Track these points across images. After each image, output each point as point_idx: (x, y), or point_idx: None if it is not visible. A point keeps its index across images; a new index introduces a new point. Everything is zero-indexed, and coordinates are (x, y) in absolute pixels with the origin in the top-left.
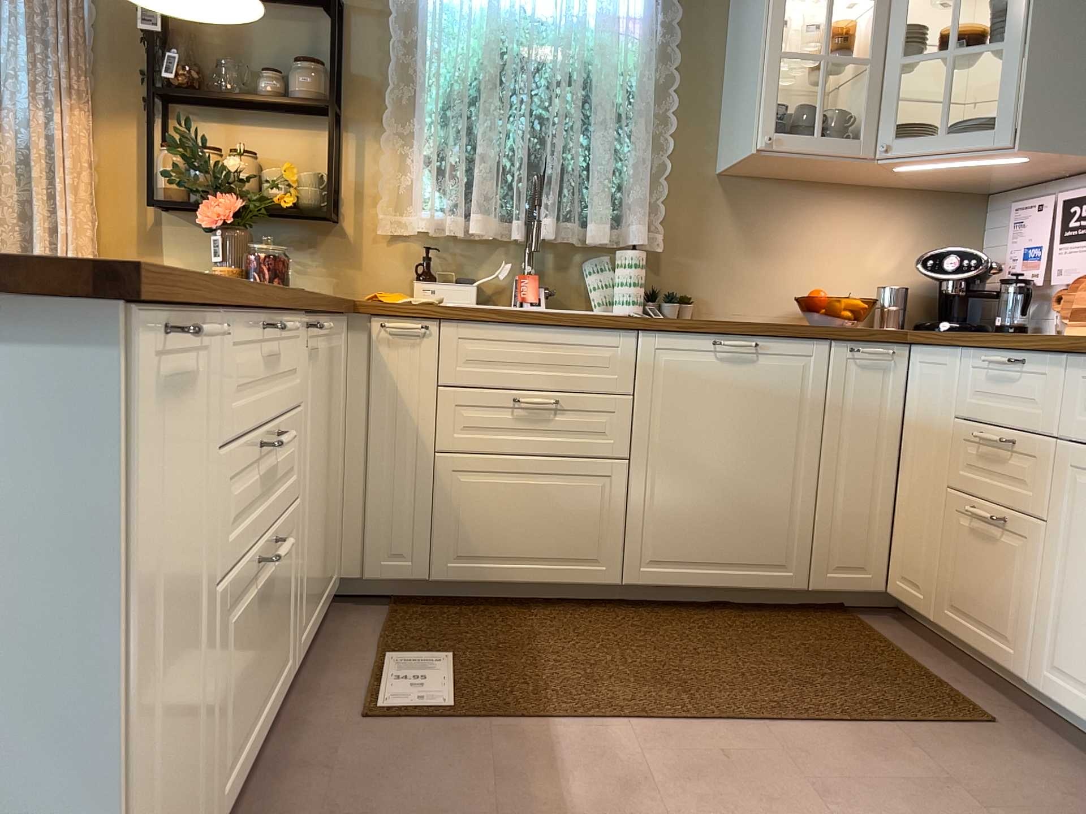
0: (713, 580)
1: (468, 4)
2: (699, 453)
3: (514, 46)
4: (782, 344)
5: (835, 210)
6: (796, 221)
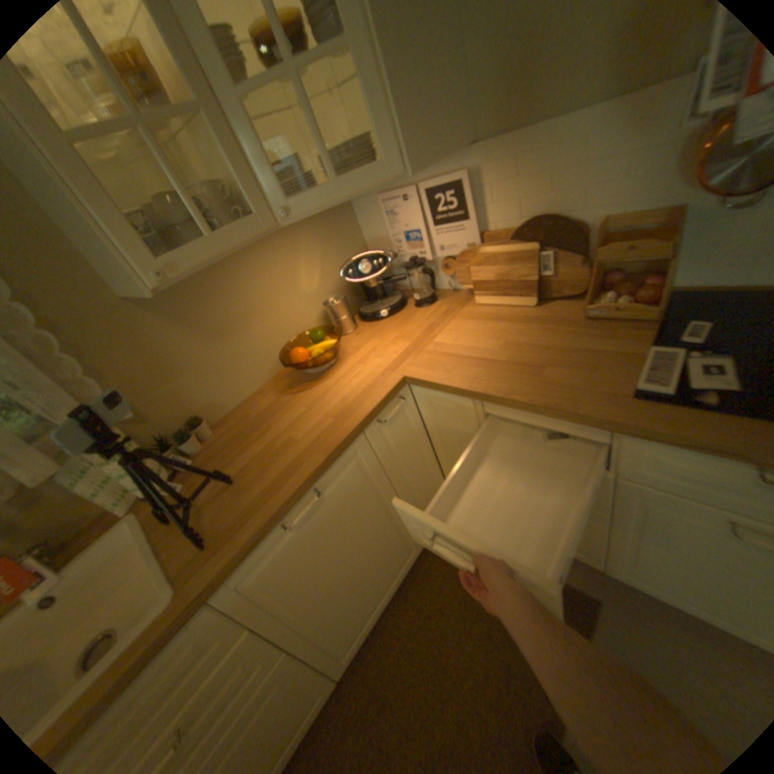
0: (382, 607)
1: None
2: (328, 584)
3: None
4: (333, 468)
5: (253, 263)
6: (230, 292)
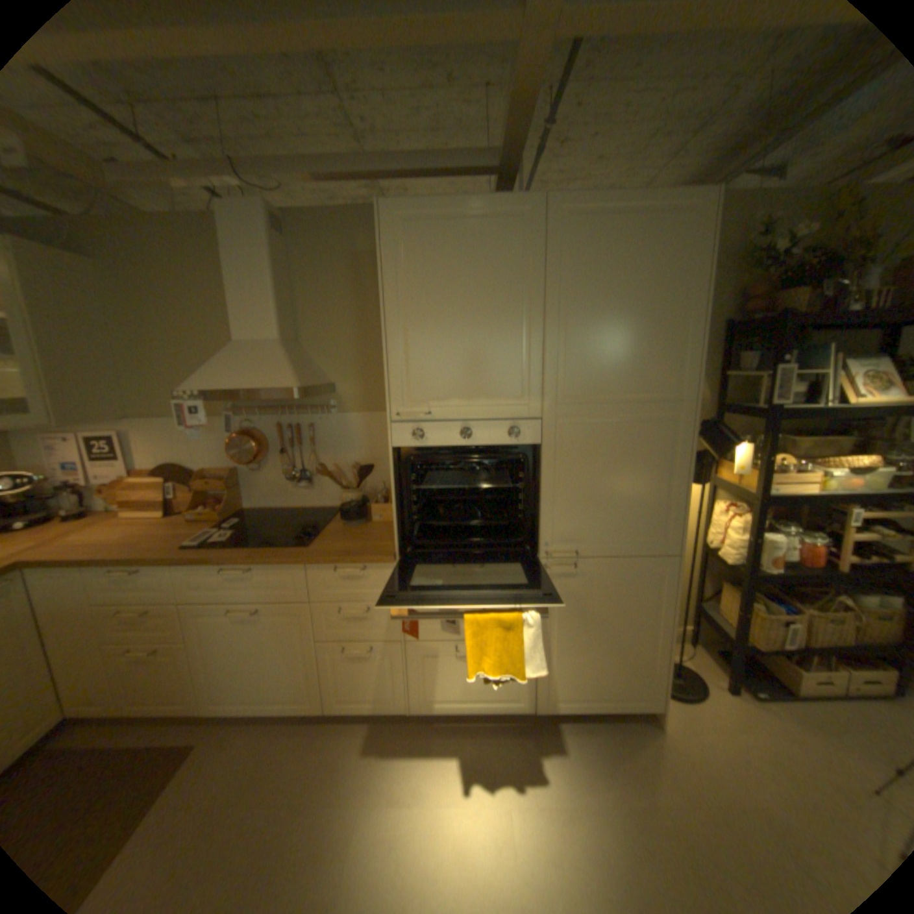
0: None
1: None
2: None
3: None
4: None
5: None
6: None
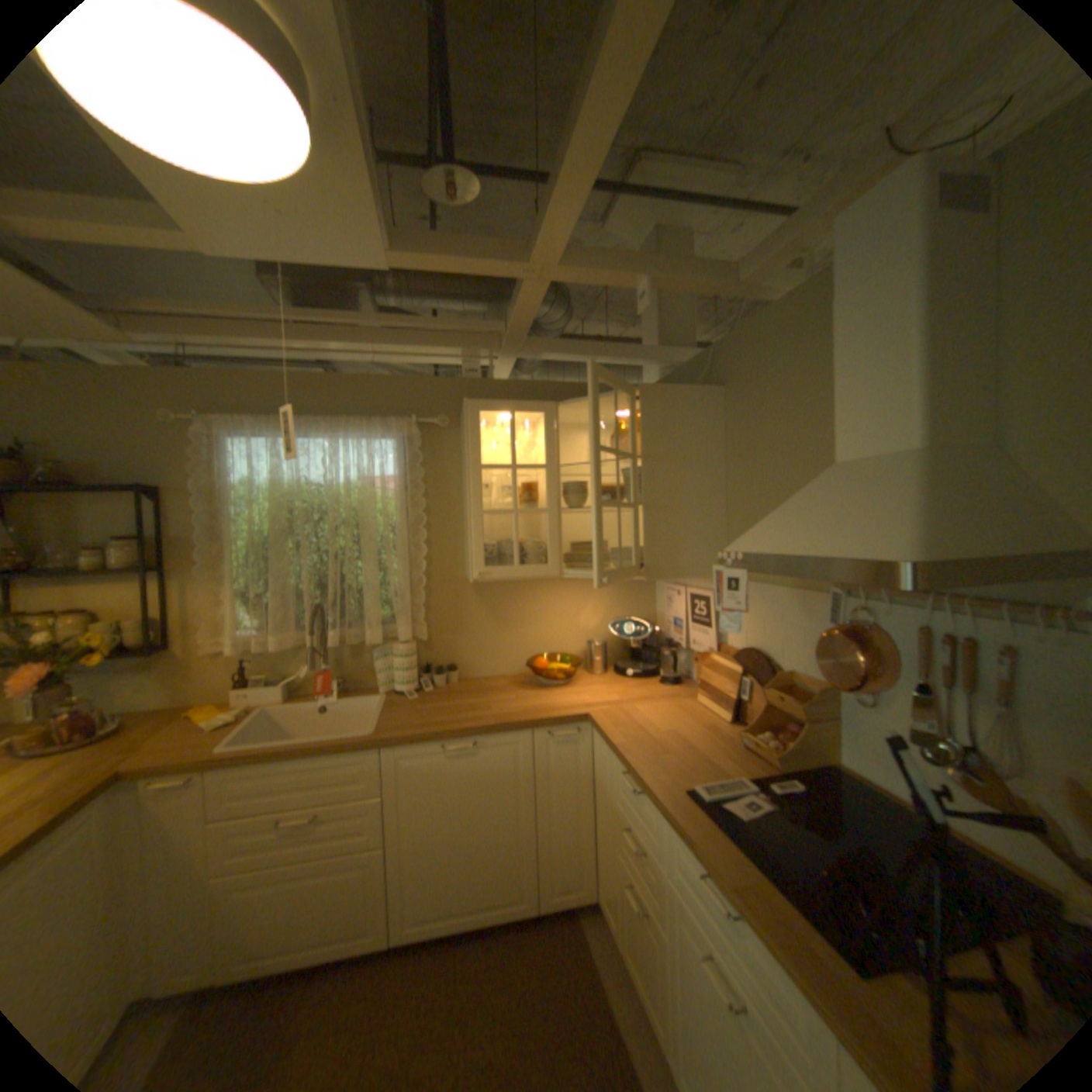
0: (462, 926)
1: (256, 481)
2: (439, 832)
3: (299, 505)
4: (495, 738)
5: (553, 590)
6: (527, 601)
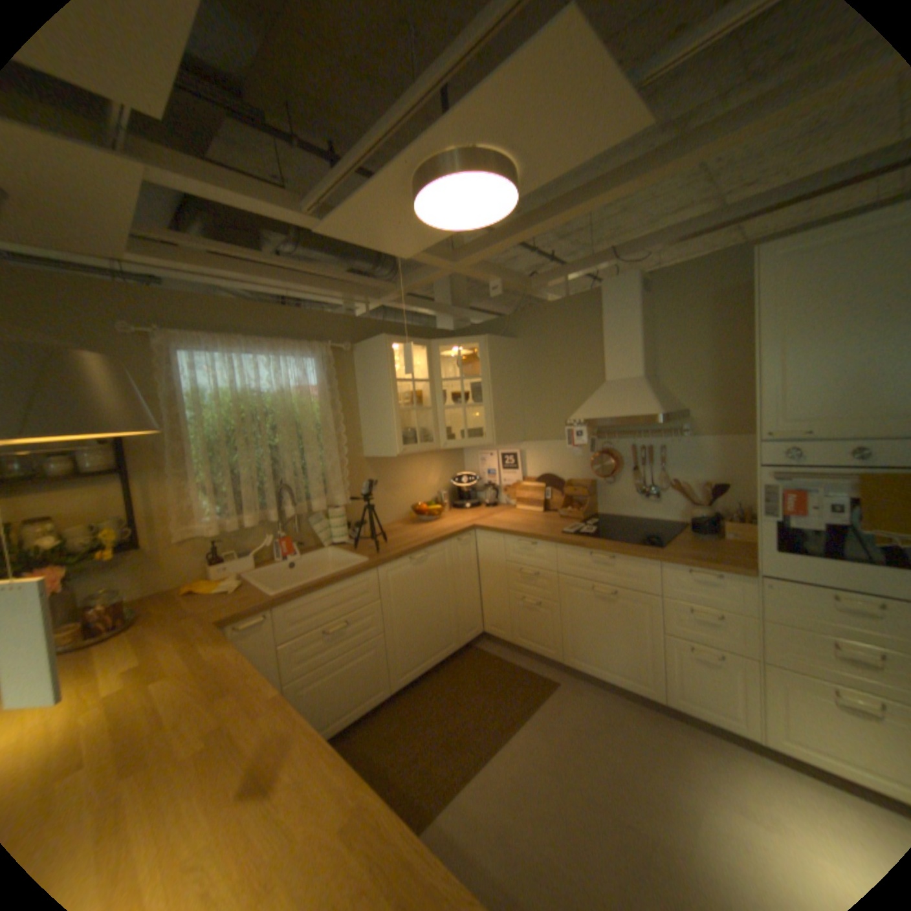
0: (426, 668)
1: (211, 391)
2: (411, 614)
3: (245, 411)
4: (433, 549)
5: (413, 463)
6: (399, 472)
